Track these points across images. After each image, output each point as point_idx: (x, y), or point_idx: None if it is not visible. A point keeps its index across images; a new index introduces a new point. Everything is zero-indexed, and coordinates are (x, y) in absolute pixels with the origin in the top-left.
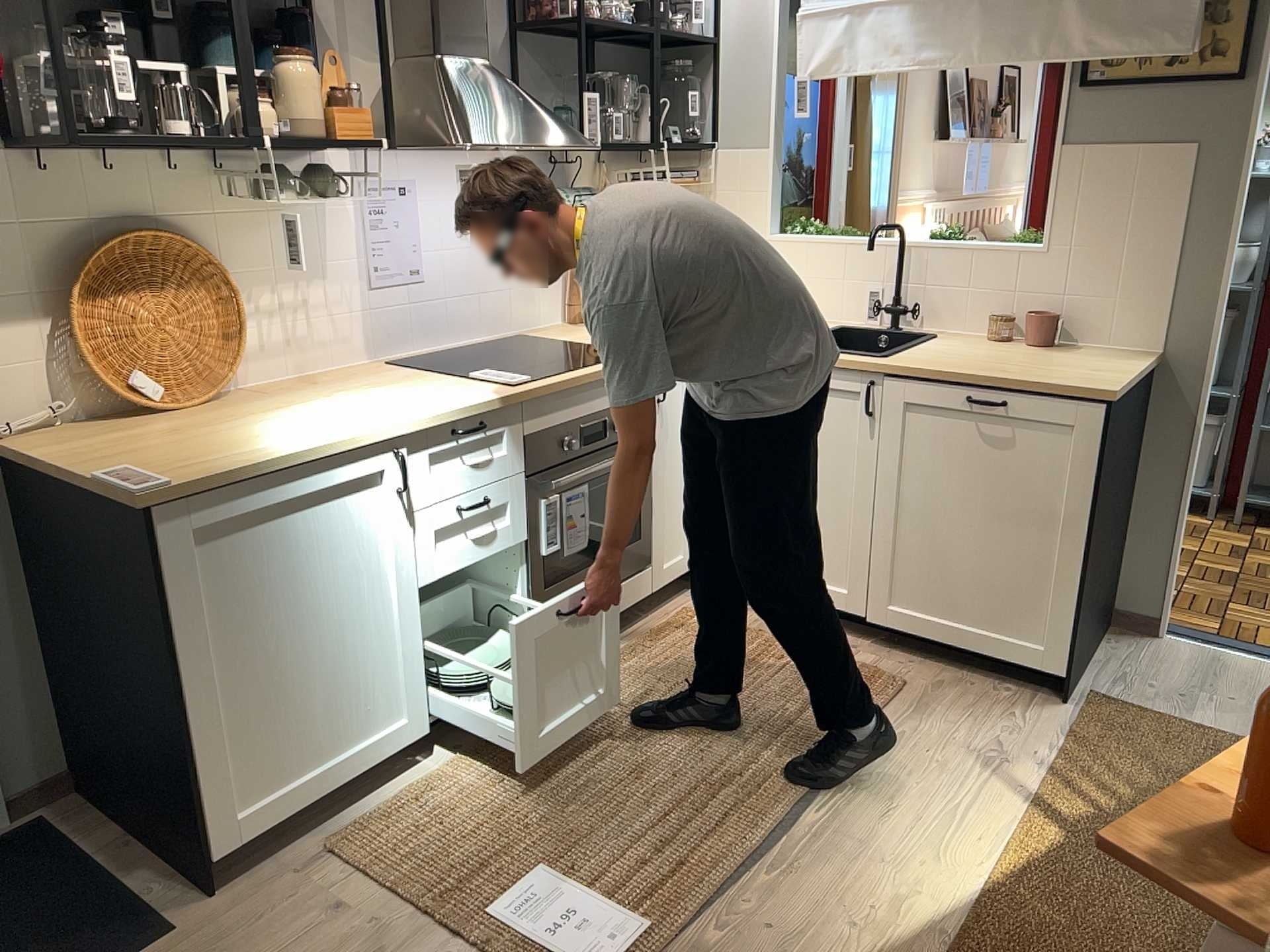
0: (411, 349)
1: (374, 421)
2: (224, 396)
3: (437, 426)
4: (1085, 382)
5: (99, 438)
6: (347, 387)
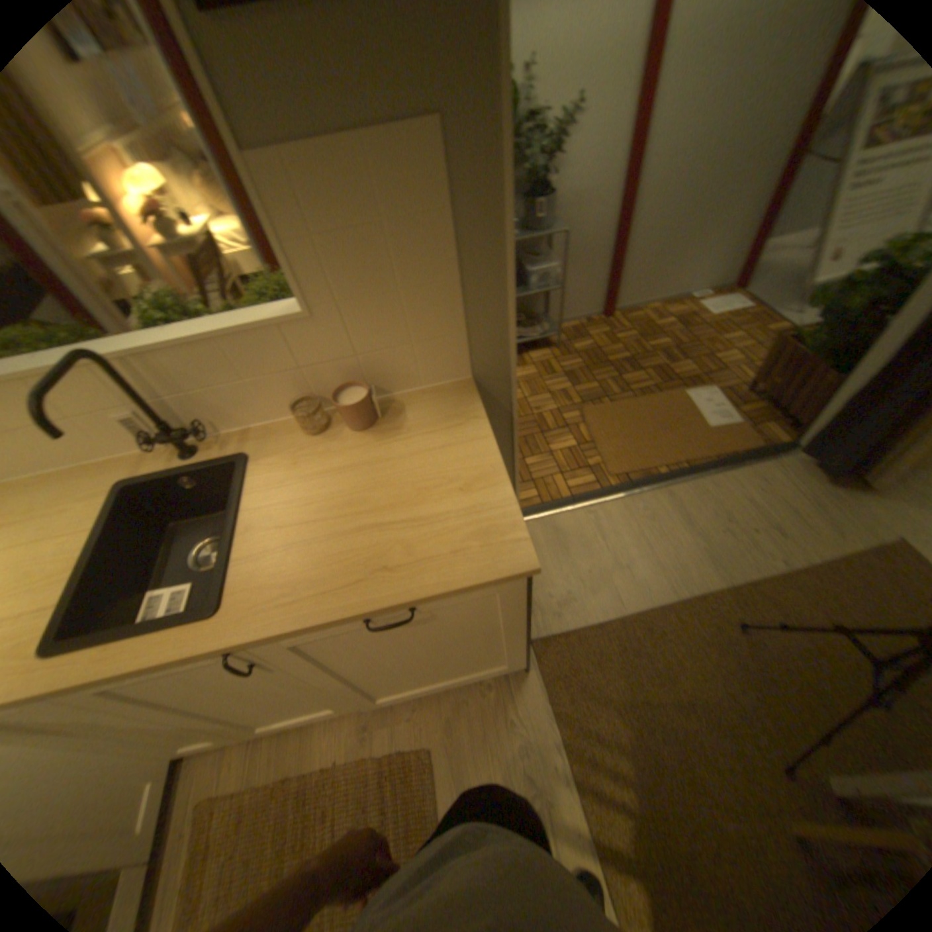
0: None
1: None
2: None
3: None
4: (486, 557)
5: None
6: None
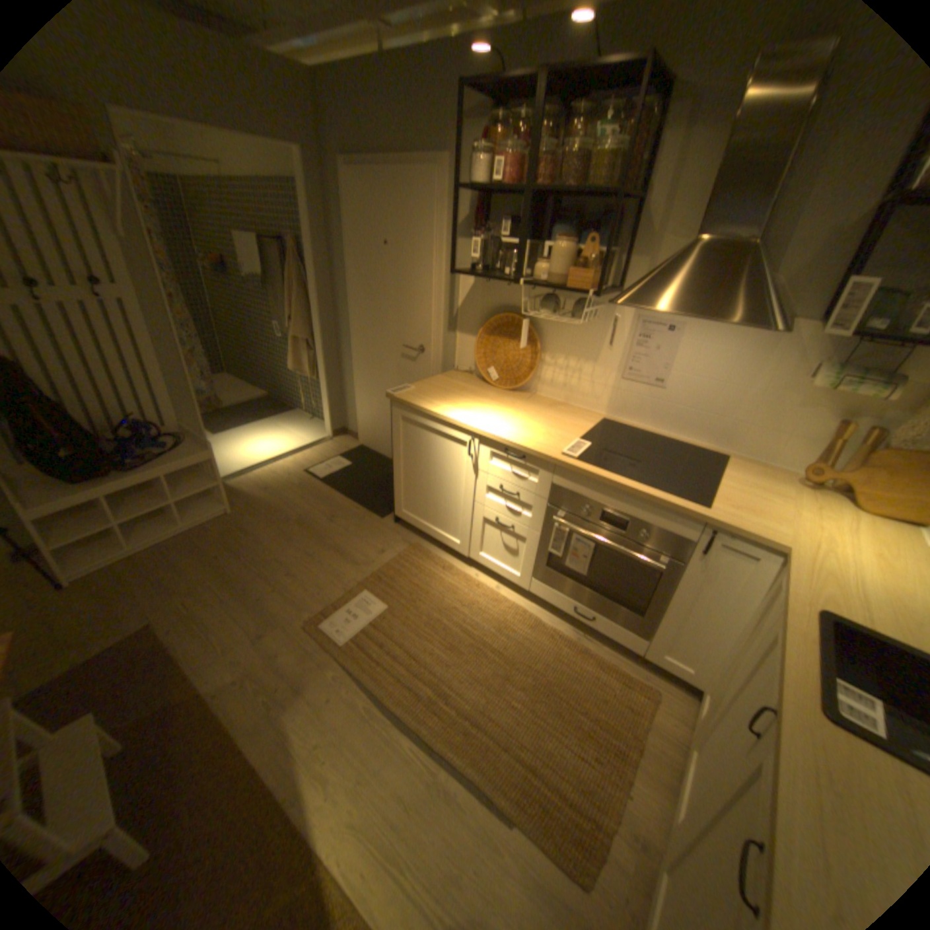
0: (638, 421)
1: (479, 421)
2: (513, 390)
3: (495, 441)
4: None
5: (457, 381)
6: (547, 413)
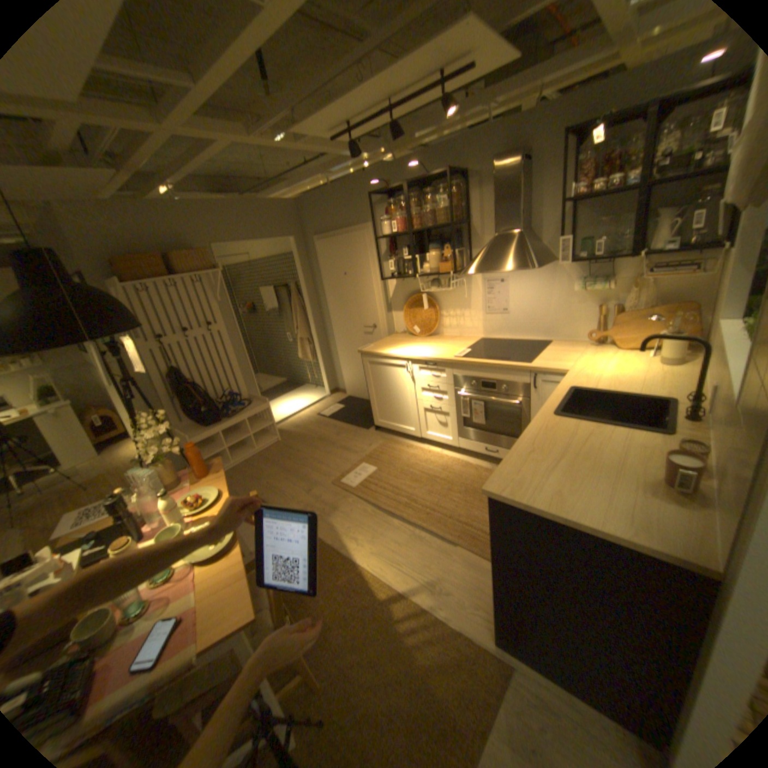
0: (501, 335)
1: (409, 353)
2: (429, 336)
3: (419, 360)
4: (505, 480)
5: (397, 338)
6: (448, 342)
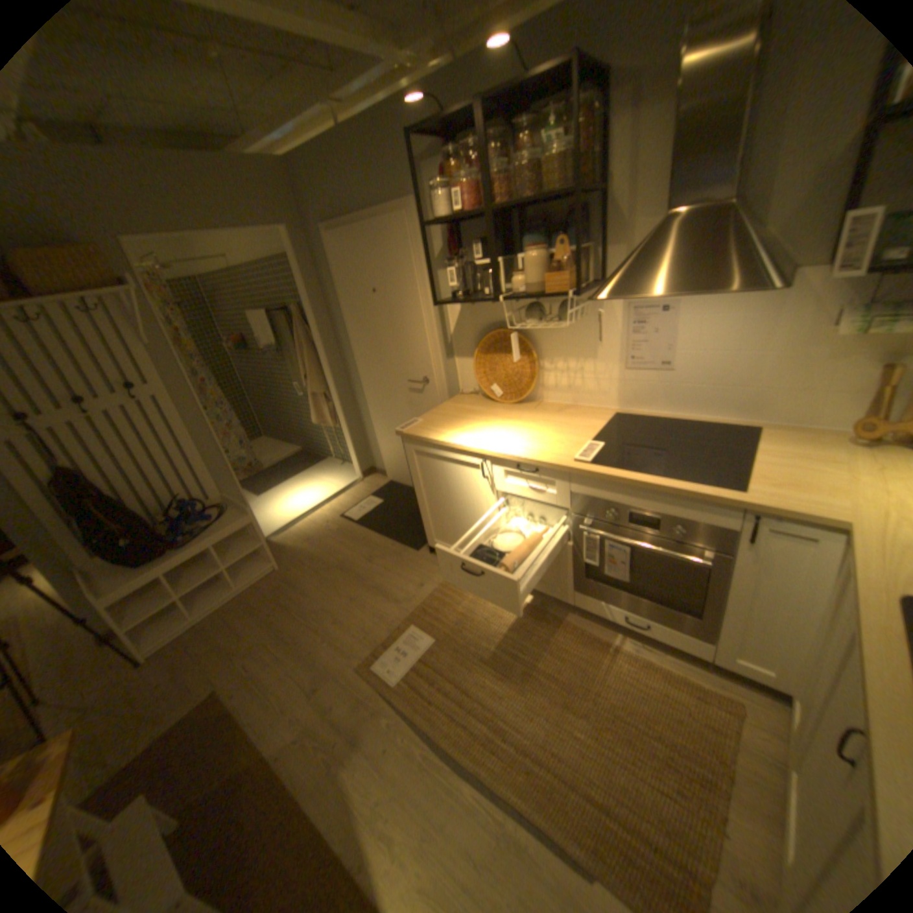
0: (653, 408)
1: (487, 442)
2: (519, 402)
3: (506, 458)
4: None
5: (464, 404)
6: (556, 419)
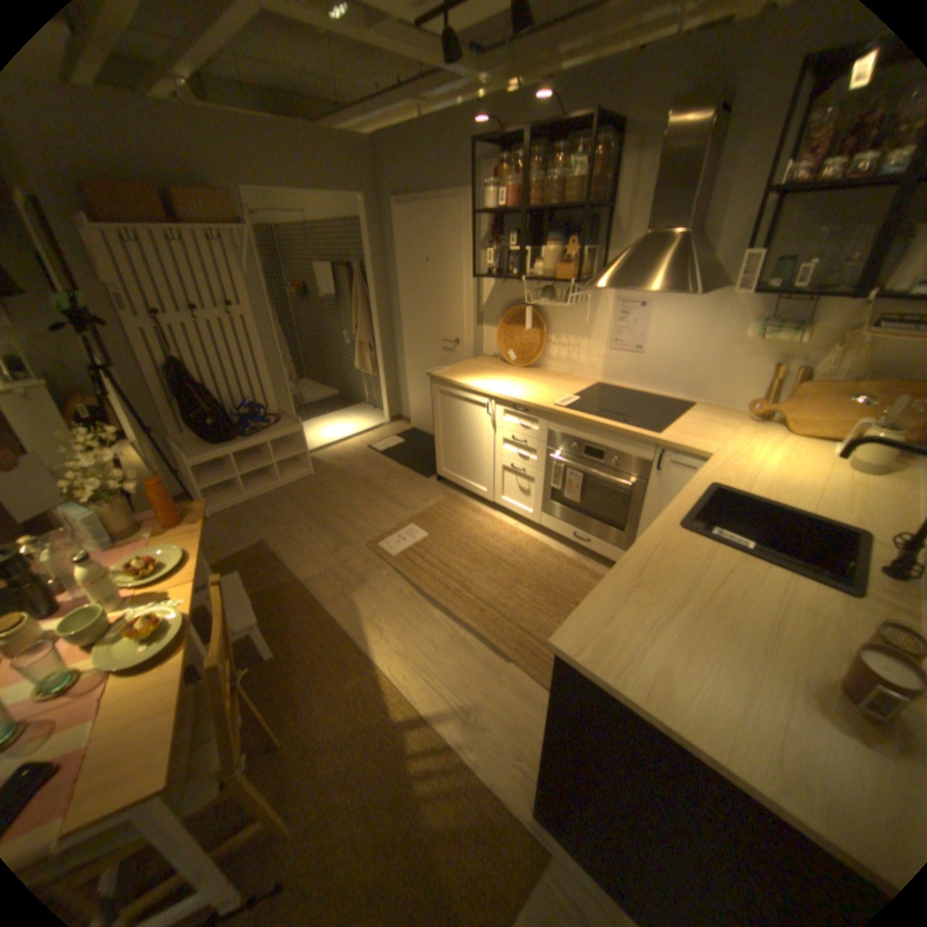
0: (625, 383)
1: (494, 388)
2: (526, 367)
3: (505, 400)
4: (588, 632)
5: (483, 363)
6: (551, 381)
